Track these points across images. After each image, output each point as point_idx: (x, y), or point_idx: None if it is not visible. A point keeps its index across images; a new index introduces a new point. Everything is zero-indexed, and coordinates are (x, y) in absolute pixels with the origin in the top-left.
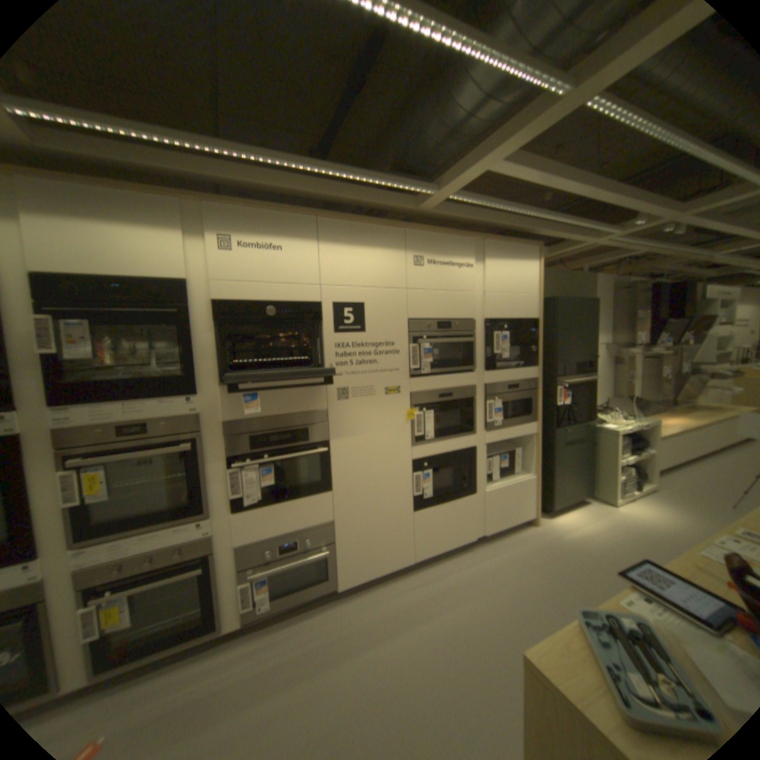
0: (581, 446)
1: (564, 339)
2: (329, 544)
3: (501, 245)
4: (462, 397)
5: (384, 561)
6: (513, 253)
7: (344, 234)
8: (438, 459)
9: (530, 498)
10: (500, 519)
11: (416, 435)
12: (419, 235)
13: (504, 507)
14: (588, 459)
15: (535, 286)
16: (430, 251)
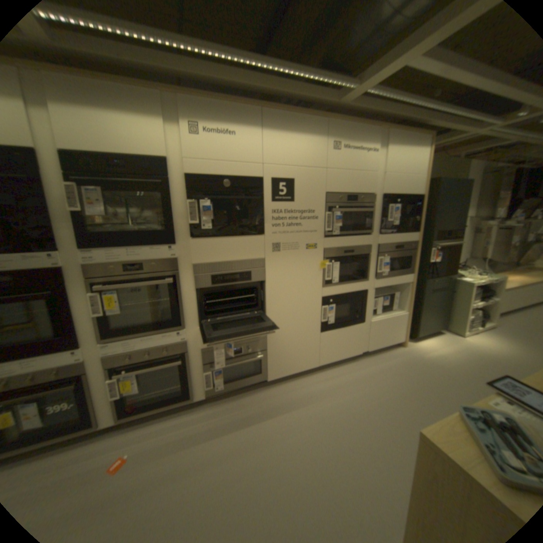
0: (444, 293)
1: (441, 212)
2: (262, 350)
3: (402, 134)
4: (361, 253)
5: (298, 363)
6: (411, 140)
7: (282, 122)
8: (340, 297)
9: (402, 328)
10: (379, 341)
11: (325, 280)
12: (339, 124)
13: (383, 333)
14: (447, 302)
15: (425, 169)
16: (347, 138)
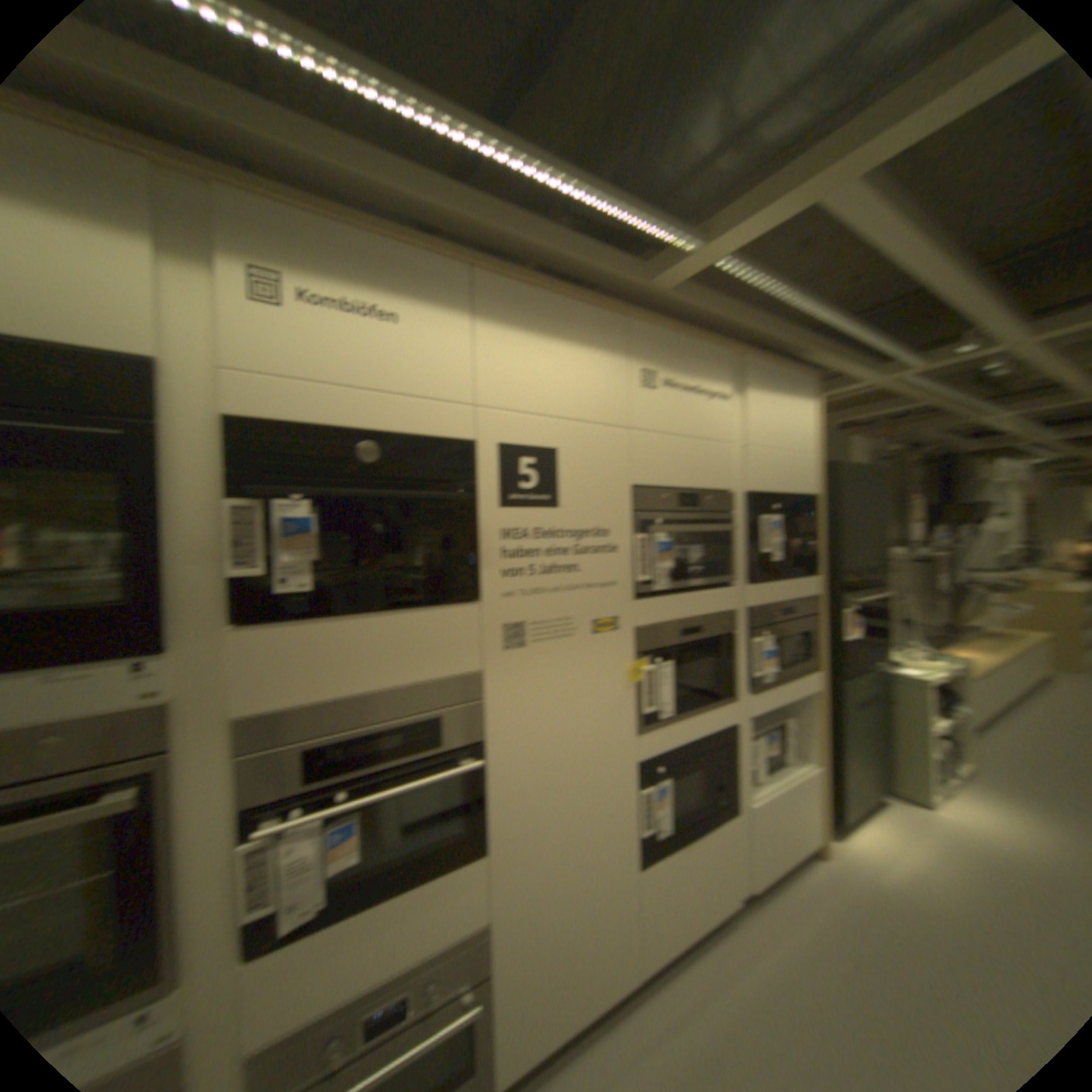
0: (877, 708)
1: (851, 531)
2: (483, 982)
3: (770, 368)
4: (719, 633)
5: (590, 991)
6: (785, 383)
7: (527, 308)
8: (684, 756)
9: (817, 810)
10: (777, 858)
11: (648, 713)
12: (652, 331)
13: (782, 834)
14: (885, 729)
15: (814, 442)
16: (670, 363)
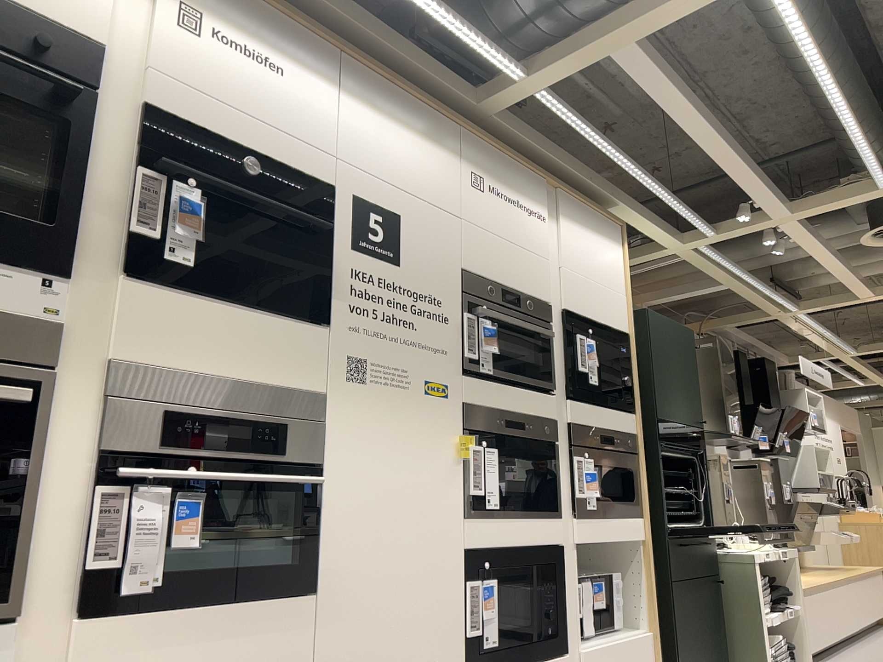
0: (703, 581)
1: (661, 378)
2: None
3: (578, 205)
4: (540, 438)
5: None
6: (592, 222)
7: (380, 95)
8: (508, 557)
9: None
10: None
11: (473, 495)
12: (479, 143)
13: None
14: (714, 610)
15: (621, 282)
16: (493, 174)
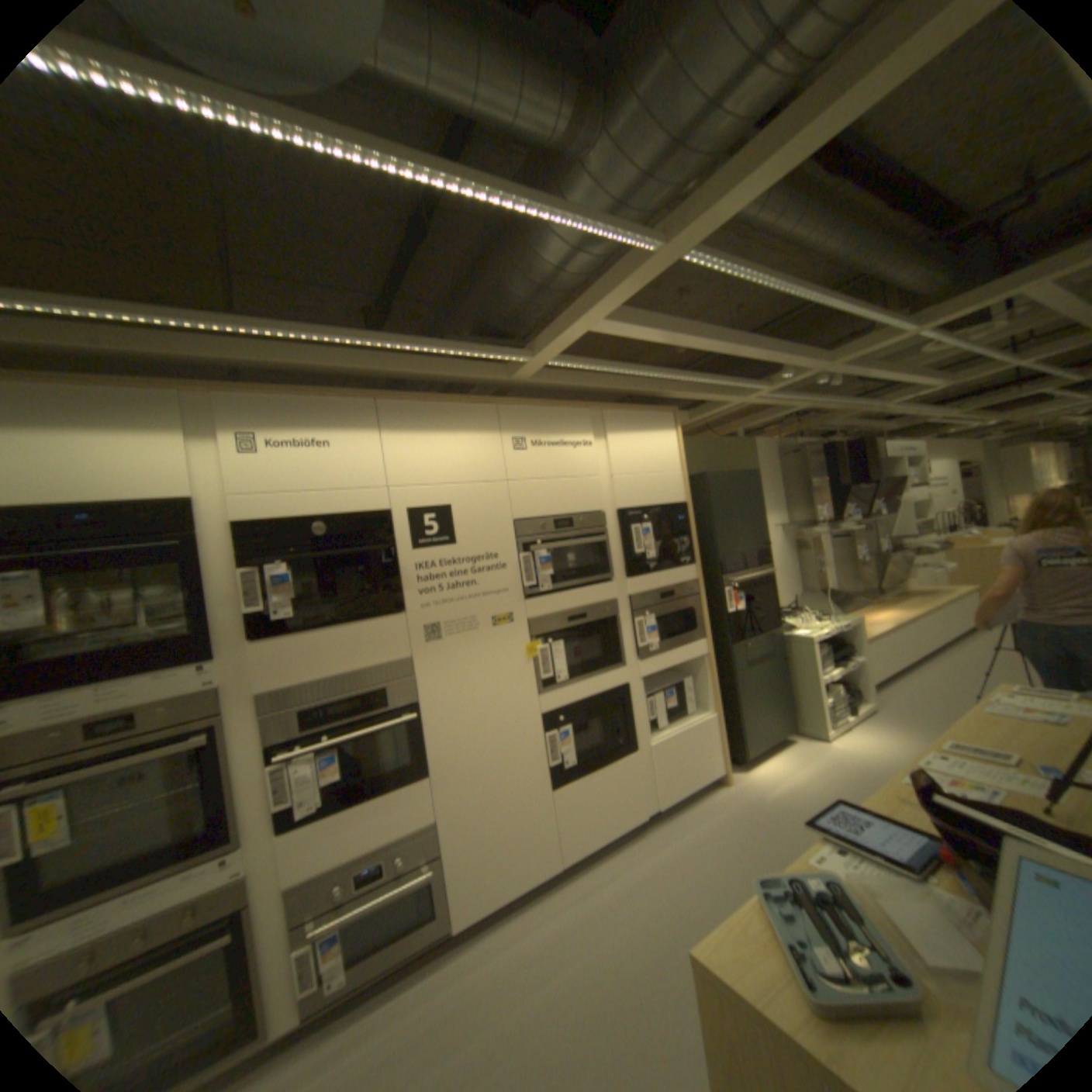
0: (769, 664)
1: (723, 525)
2: (432, 860)
3: (625, 415)
4: (601, 617)
5: (517, 873)
6: (641, 423)
7: (416, 418)
8: (578, 708)
9: (713, 747)
10: (677, 784)
11: (543, 679)
12: (516, 411)
13: (679, 765)
14: (781, 681)
15: (676, 462)
16: (534, 430)
